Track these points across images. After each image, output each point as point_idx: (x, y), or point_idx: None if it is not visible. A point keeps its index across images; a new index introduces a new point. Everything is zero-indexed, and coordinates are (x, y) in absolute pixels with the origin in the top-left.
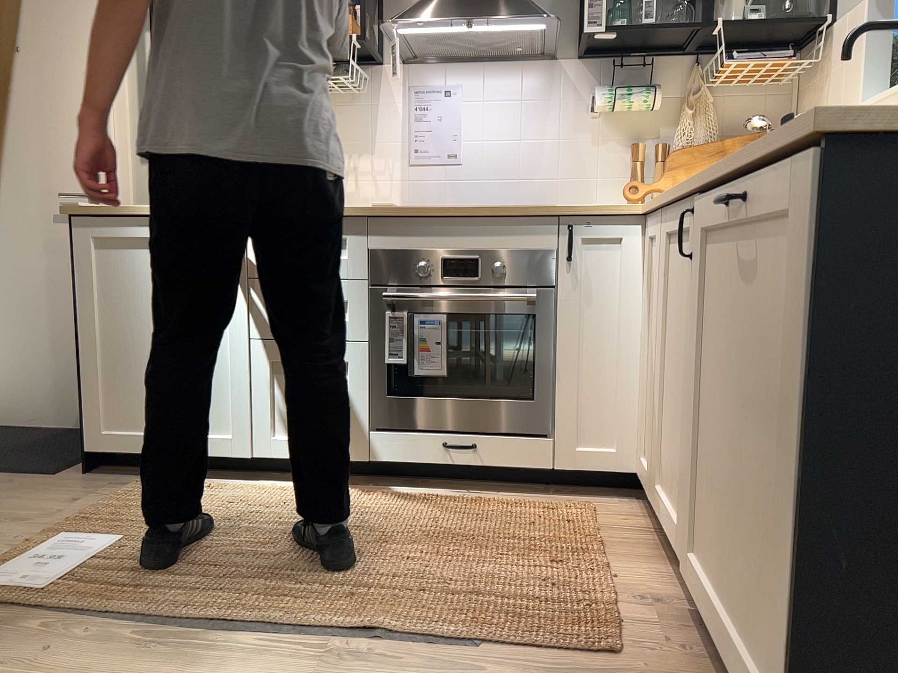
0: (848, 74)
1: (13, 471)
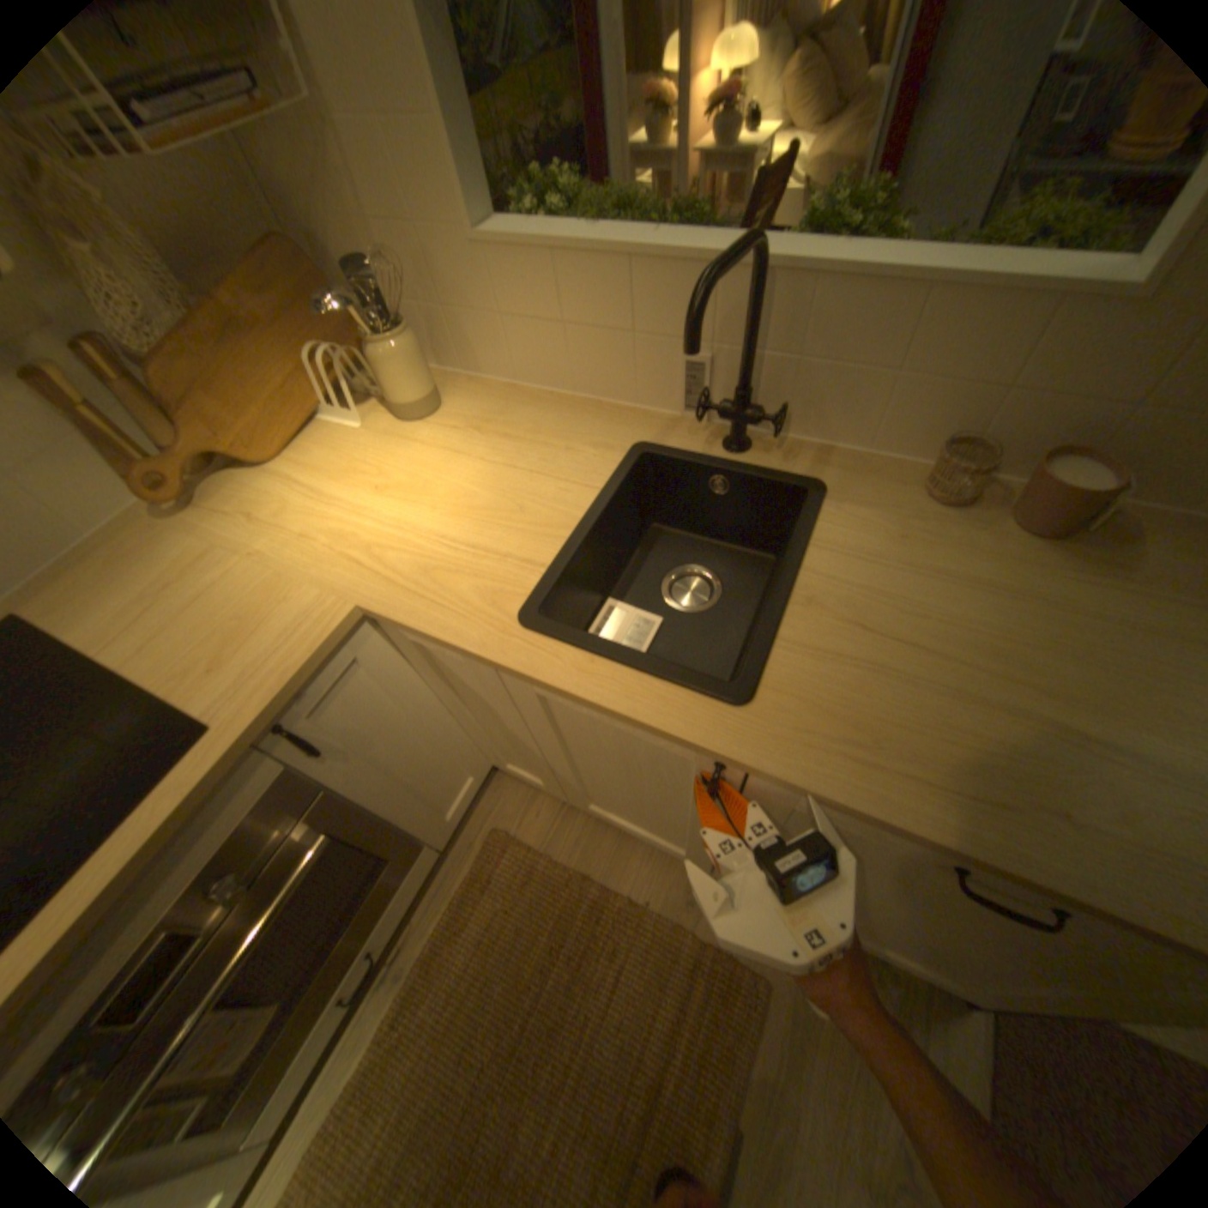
0: (403, 145)
1: None
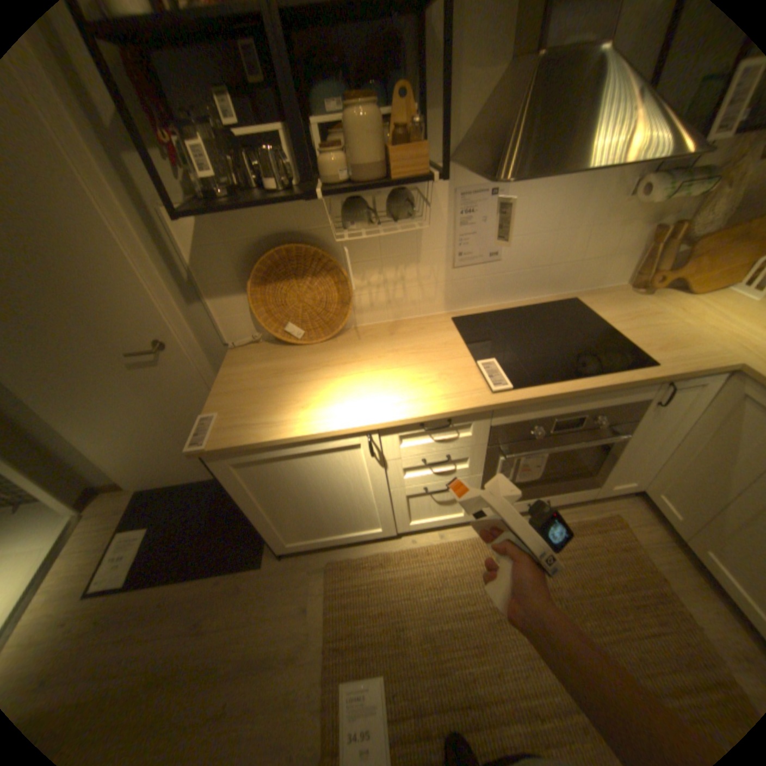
0: None
1: (227, 569)
